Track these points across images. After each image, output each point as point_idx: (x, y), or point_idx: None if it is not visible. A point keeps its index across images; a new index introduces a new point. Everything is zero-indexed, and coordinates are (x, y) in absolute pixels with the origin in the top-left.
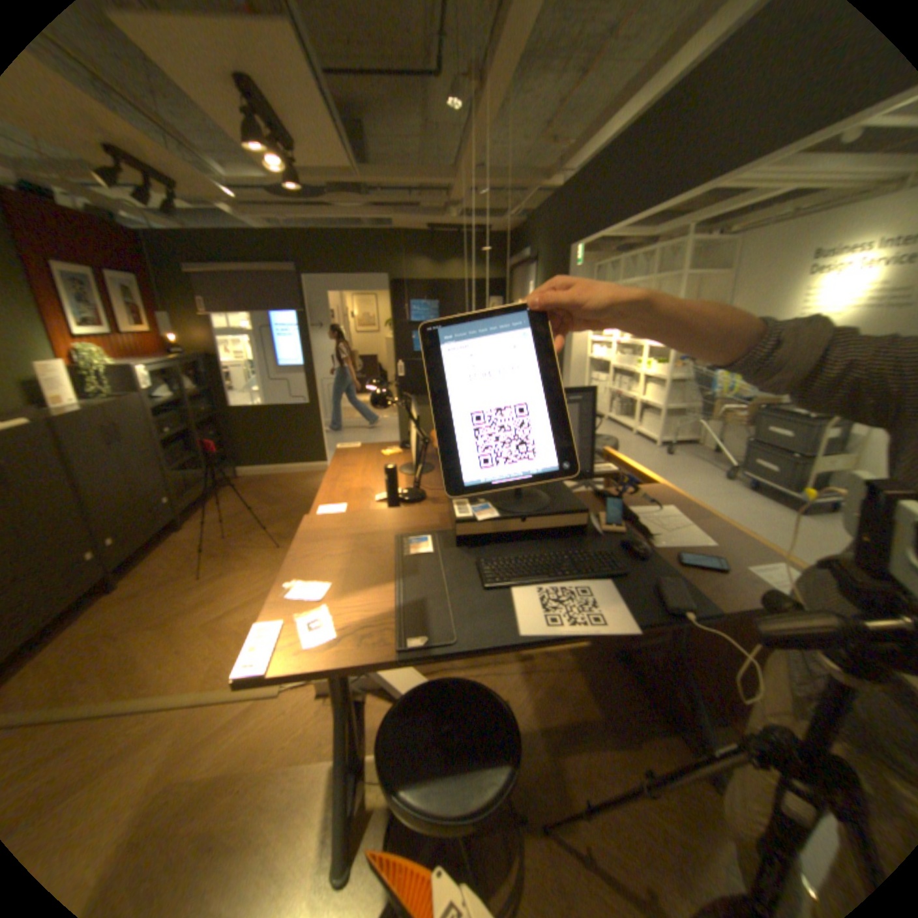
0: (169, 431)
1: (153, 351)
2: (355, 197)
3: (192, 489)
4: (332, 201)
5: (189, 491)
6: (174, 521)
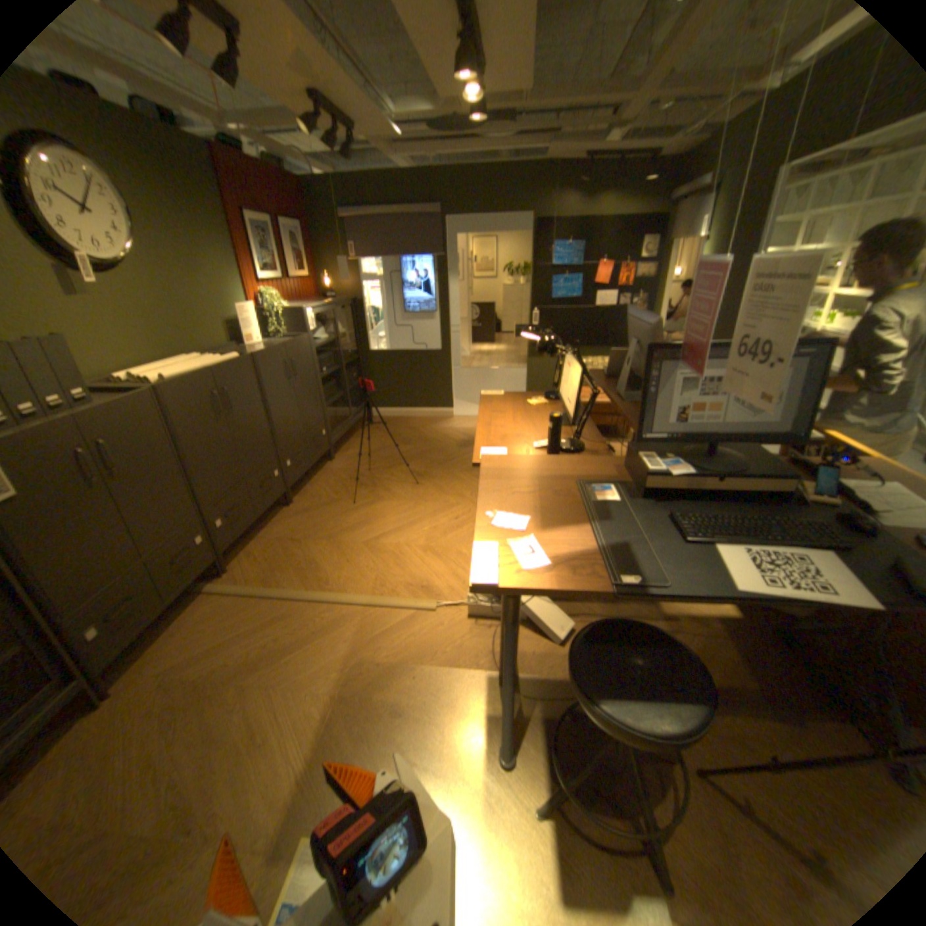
0: (327, 371)
1: (312, 296)
2: (509, 125)
3: (343, 424)
4: (484, 131)
5: (341, 426)
6: (330, 451)
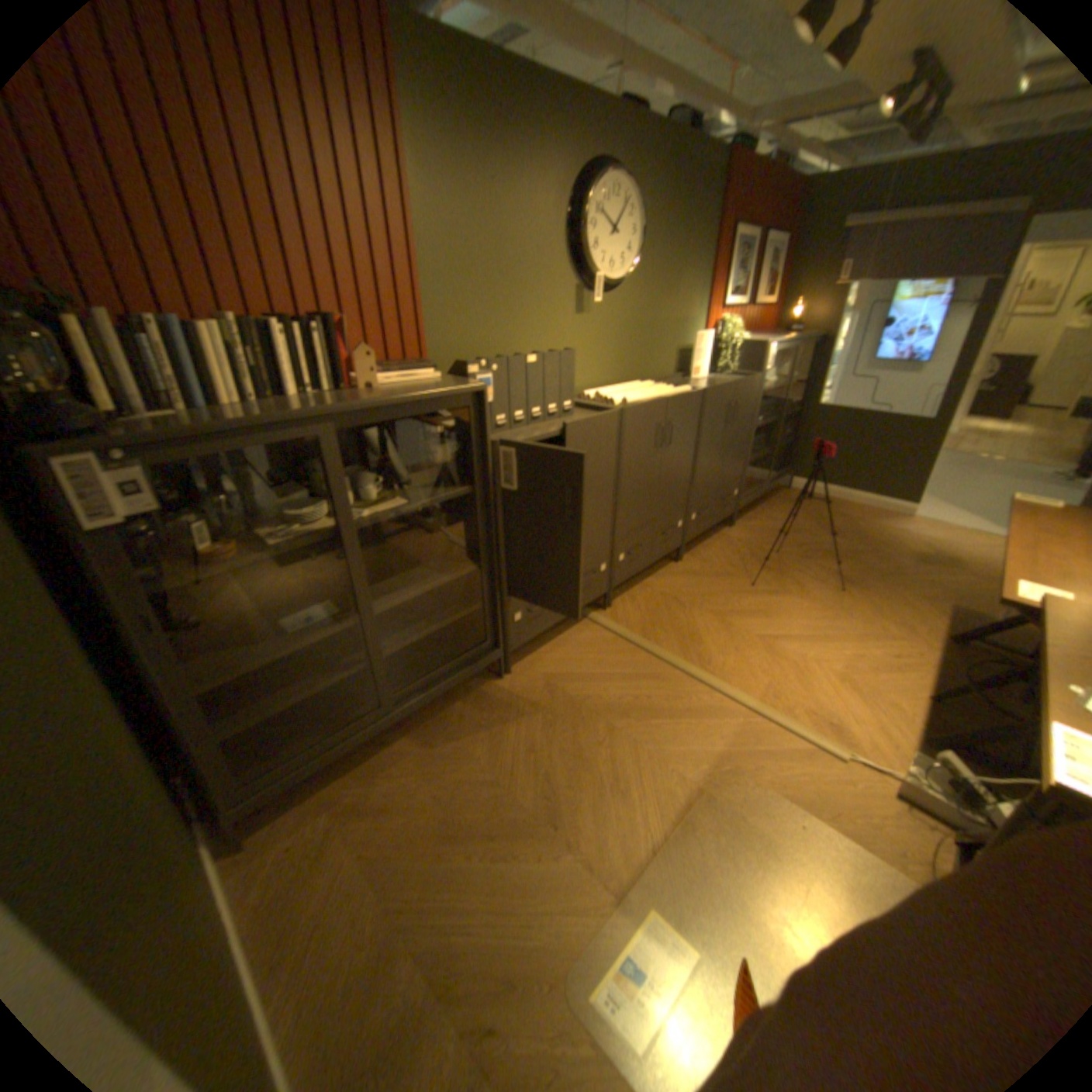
0: (762, 421)
1: (770, 328)
2: None
3: (756, 489)
4: None
5: (753, 490)
6: (733, 516)
